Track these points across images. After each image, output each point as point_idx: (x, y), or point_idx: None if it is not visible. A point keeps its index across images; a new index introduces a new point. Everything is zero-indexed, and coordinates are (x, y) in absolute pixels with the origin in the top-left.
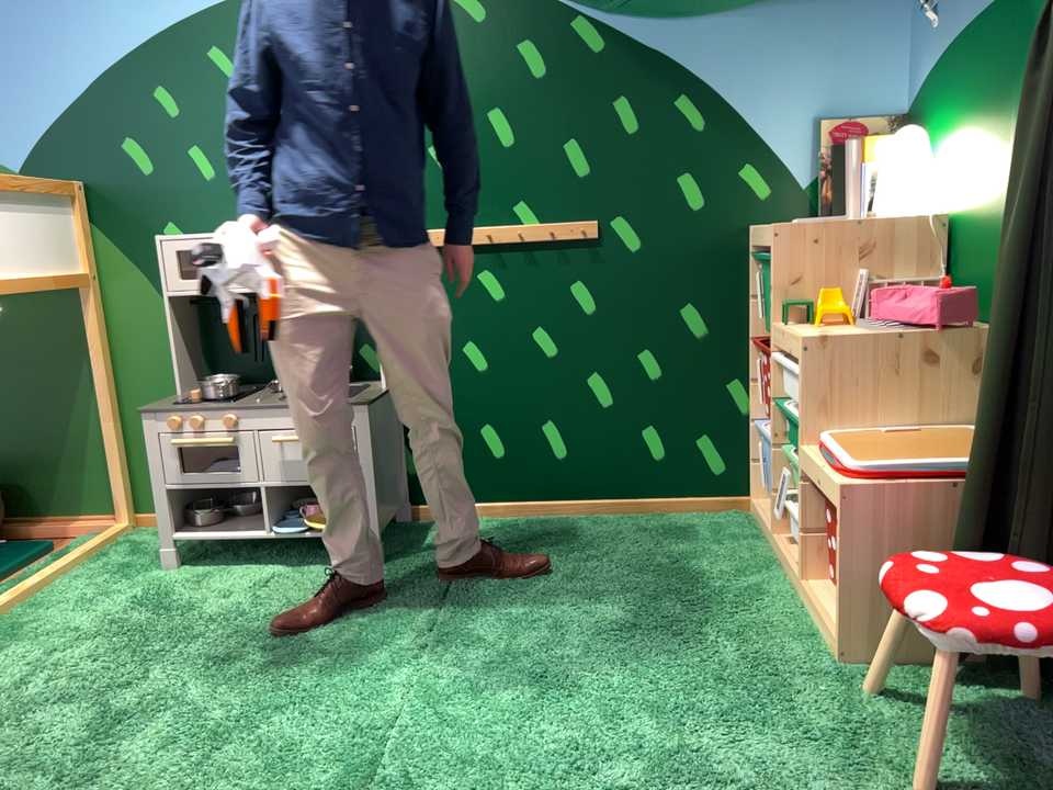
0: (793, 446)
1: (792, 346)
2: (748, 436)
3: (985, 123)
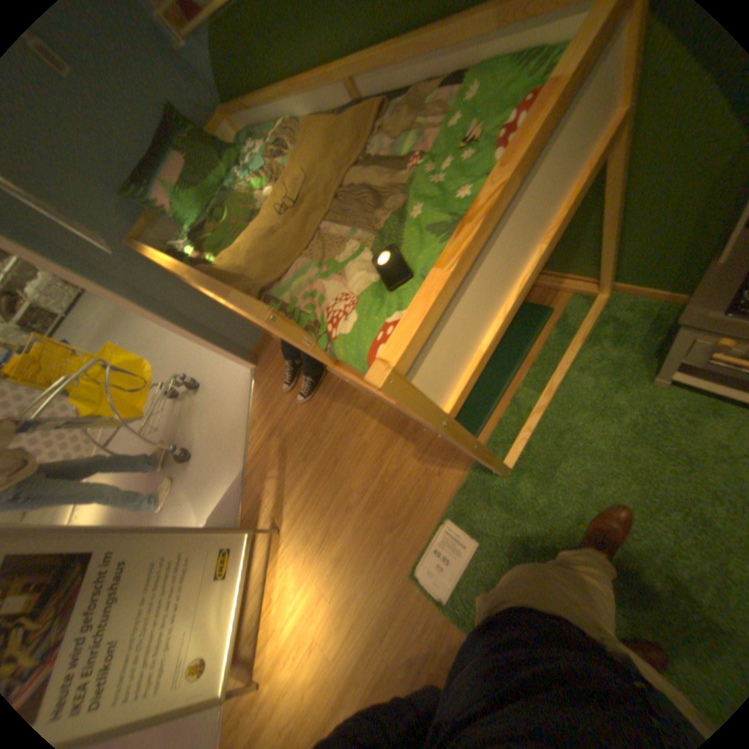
0: None
1: None
2: None
3: None
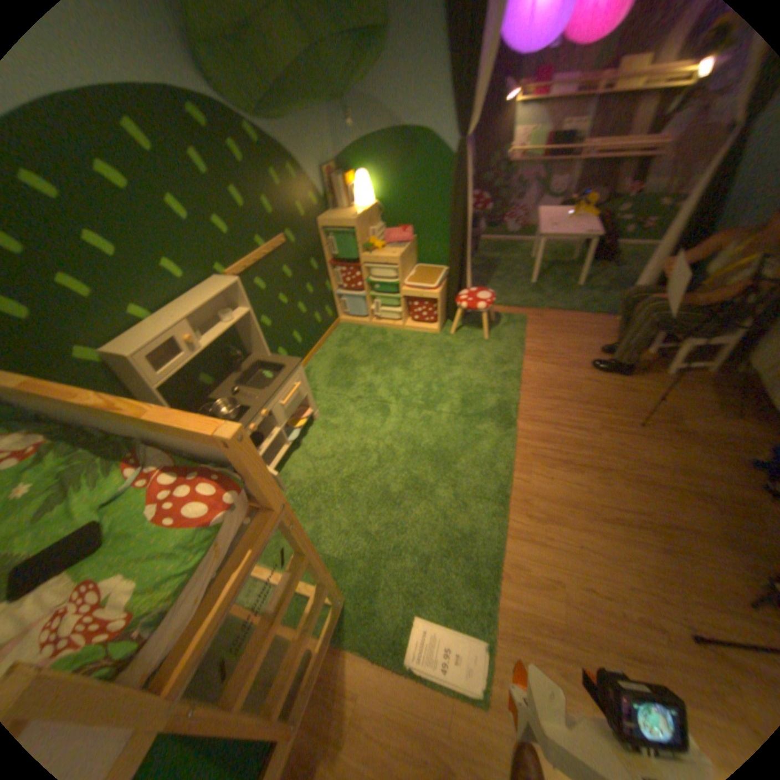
0: (389, 291)
1: (386, 261)
2: (334, 298)
3: (393, 172)
